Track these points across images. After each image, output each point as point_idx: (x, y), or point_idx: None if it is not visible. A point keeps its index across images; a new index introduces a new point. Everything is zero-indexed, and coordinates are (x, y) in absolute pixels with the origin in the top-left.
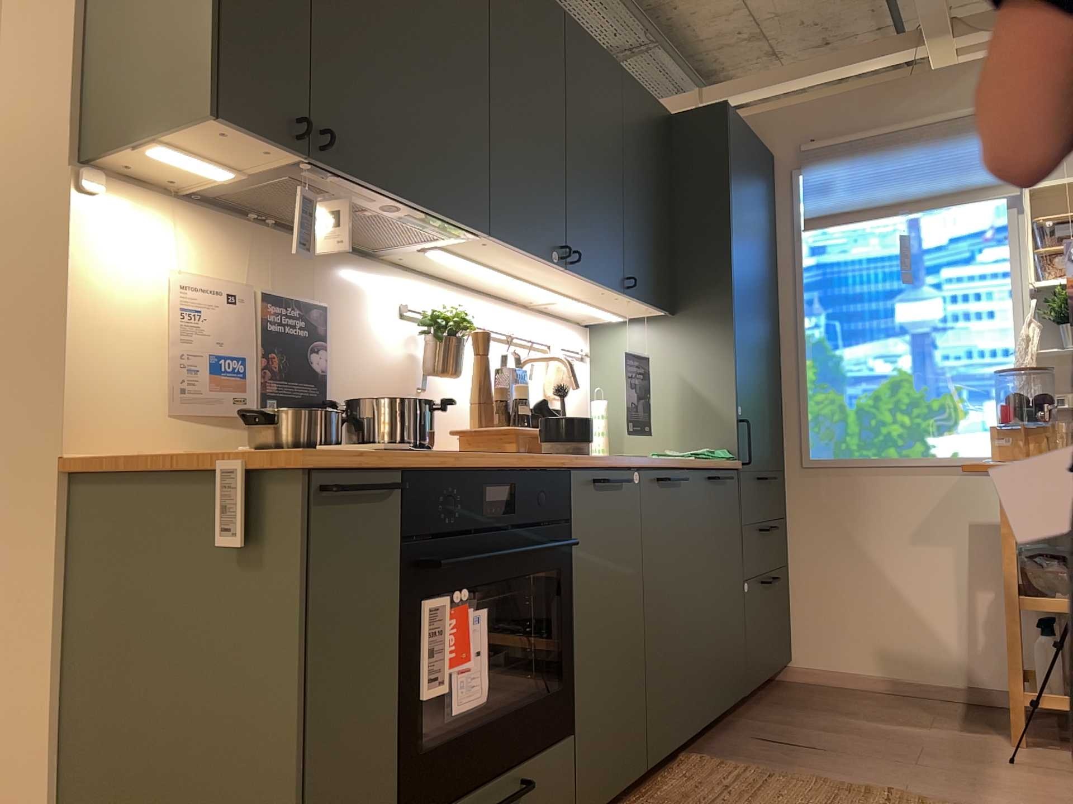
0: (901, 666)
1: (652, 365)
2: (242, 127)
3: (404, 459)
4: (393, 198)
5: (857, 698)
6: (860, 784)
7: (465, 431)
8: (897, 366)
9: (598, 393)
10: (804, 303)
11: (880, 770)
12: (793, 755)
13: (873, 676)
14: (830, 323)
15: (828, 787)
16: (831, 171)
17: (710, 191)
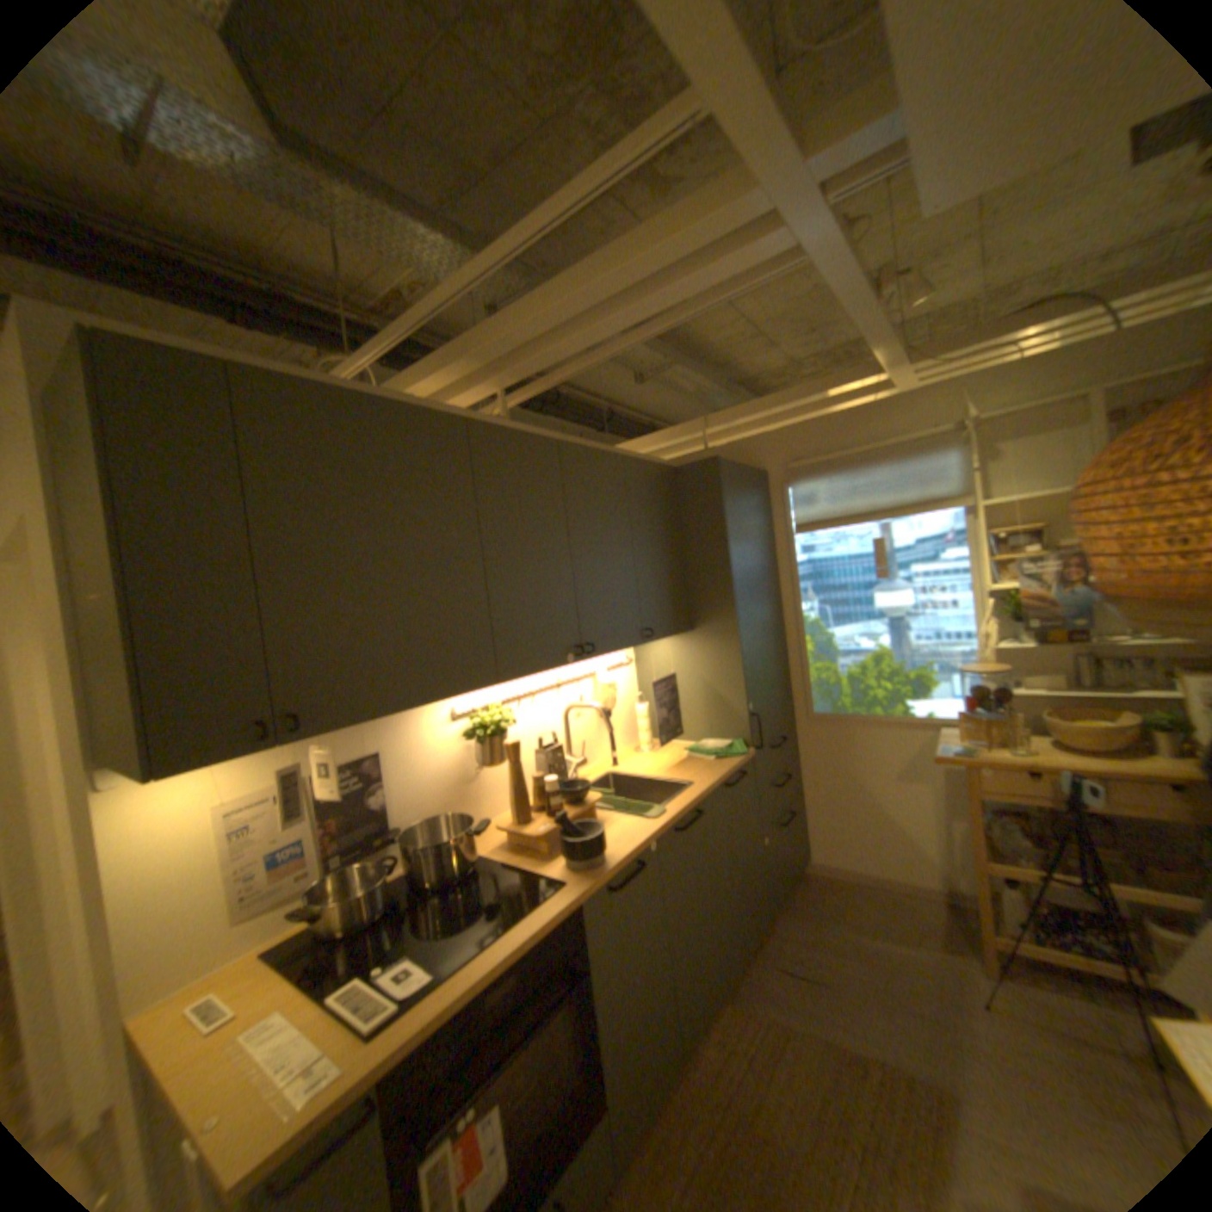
0: (894, 873)
1: (679, 669)
2: (189, 767)
3: (376, 1076)
4: (389, 714)
5: (861, 902)
6: (858, 1052)
7: (506, 831)
8: (878, 643)
9: (638, 698)
10: (800, 592)
11: (876, 1026)
12: (806, 1000)
13: (872, 878)
14: (822, 608)
15: (831, 1060)
16: (814, 485)
17: (710, 531)
